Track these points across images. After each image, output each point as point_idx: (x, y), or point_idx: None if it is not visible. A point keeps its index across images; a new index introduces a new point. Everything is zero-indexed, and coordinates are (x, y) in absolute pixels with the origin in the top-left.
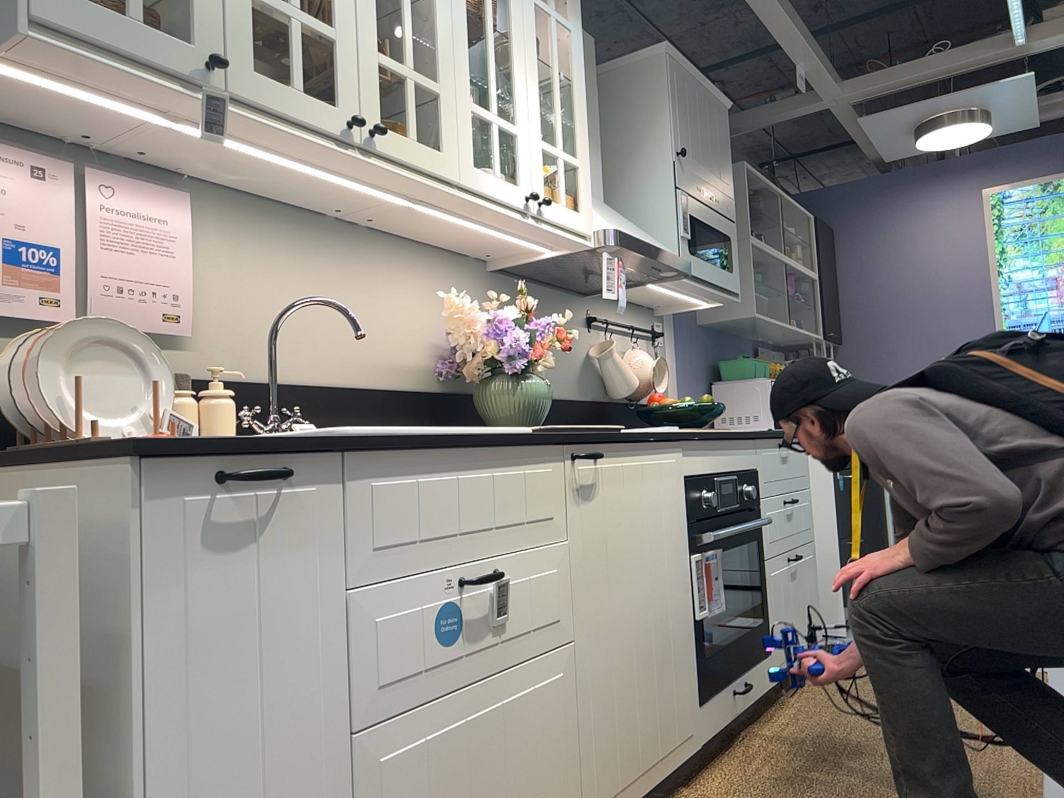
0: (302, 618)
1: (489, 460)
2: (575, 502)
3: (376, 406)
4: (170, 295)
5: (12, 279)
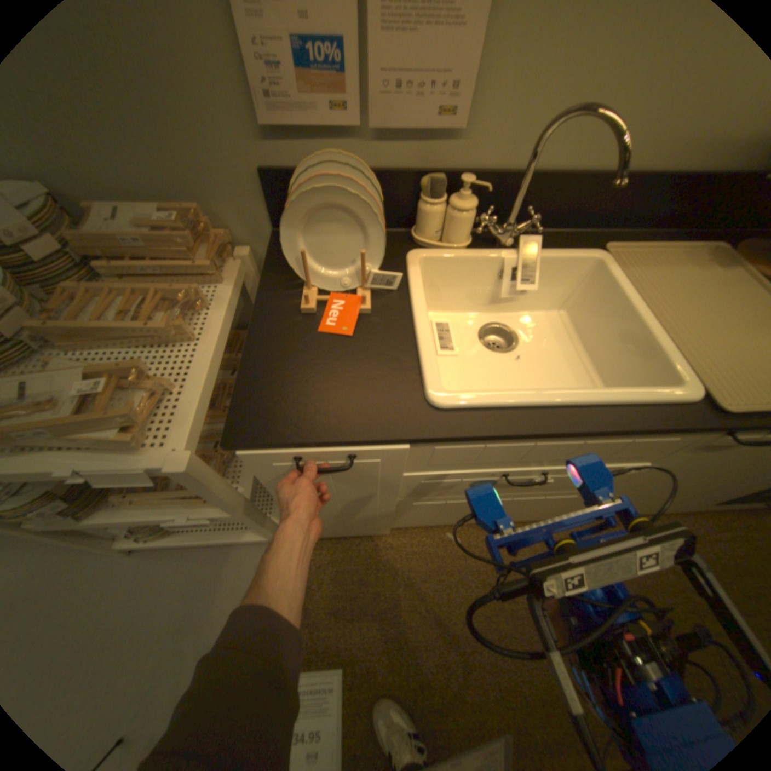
0: (369, 481)
1: (594, 437)
2: (695, 452)
3: (650, 191)
4: (449, 81)
5: (303, 85)
